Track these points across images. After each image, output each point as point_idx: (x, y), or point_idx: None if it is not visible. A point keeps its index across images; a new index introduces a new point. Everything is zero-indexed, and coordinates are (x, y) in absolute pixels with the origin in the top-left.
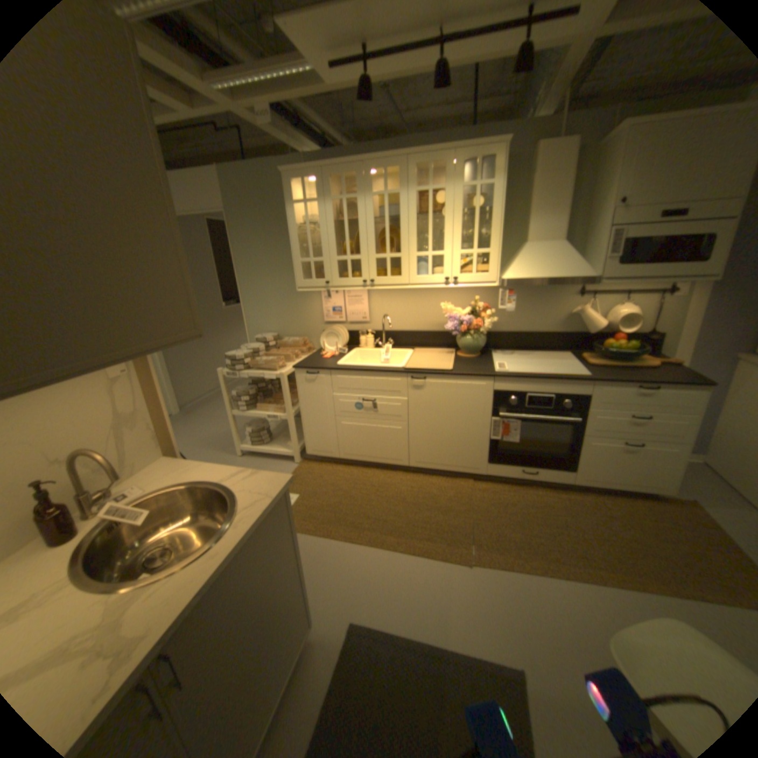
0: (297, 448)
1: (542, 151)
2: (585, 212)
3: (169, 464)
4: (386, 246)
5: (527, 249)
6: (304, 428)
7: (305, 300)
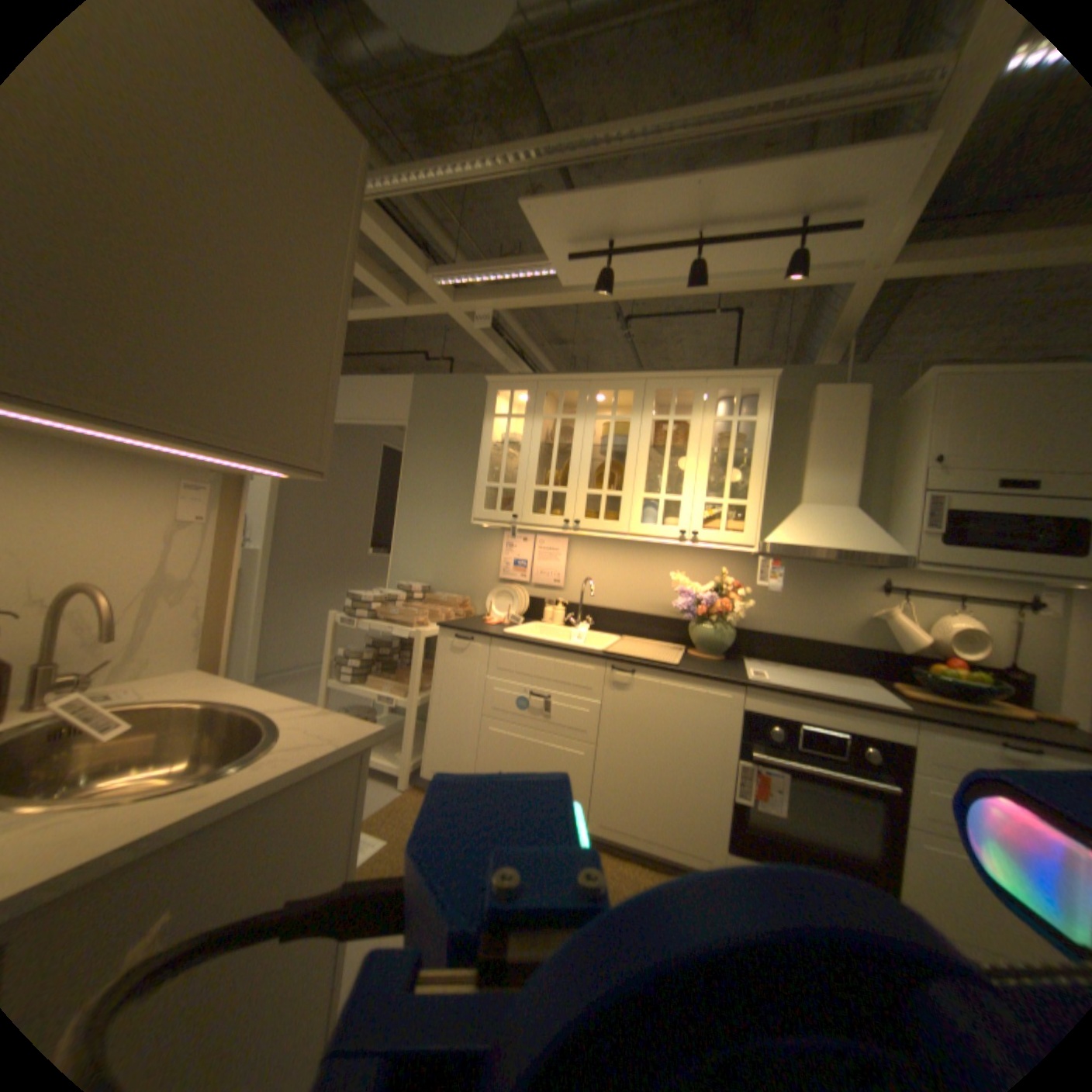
0: (407, 761)
1: (821, 394)
2: (885, 478)
3: (202, 680)
4: (603, 482)
5: (801, 509)
6: (427, 725)
7: (480, 541)
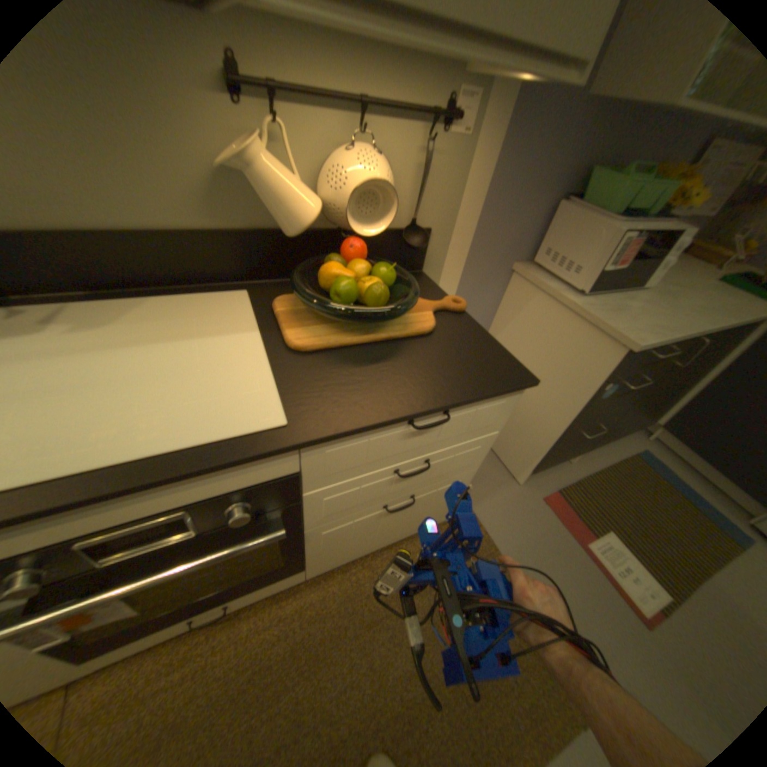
0: None
1: None
2: None
3: None
4: None
5: None
6: None
7: None
